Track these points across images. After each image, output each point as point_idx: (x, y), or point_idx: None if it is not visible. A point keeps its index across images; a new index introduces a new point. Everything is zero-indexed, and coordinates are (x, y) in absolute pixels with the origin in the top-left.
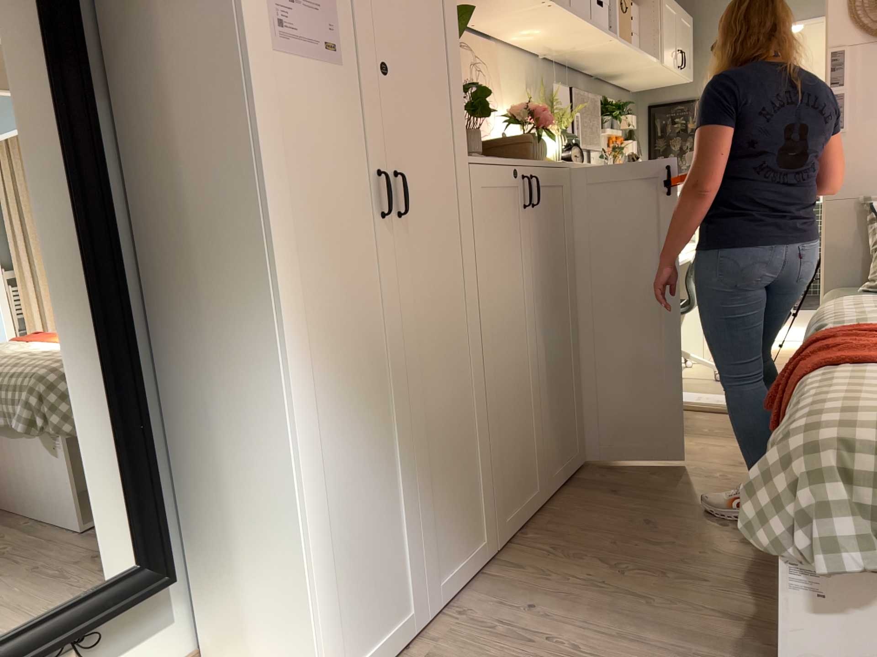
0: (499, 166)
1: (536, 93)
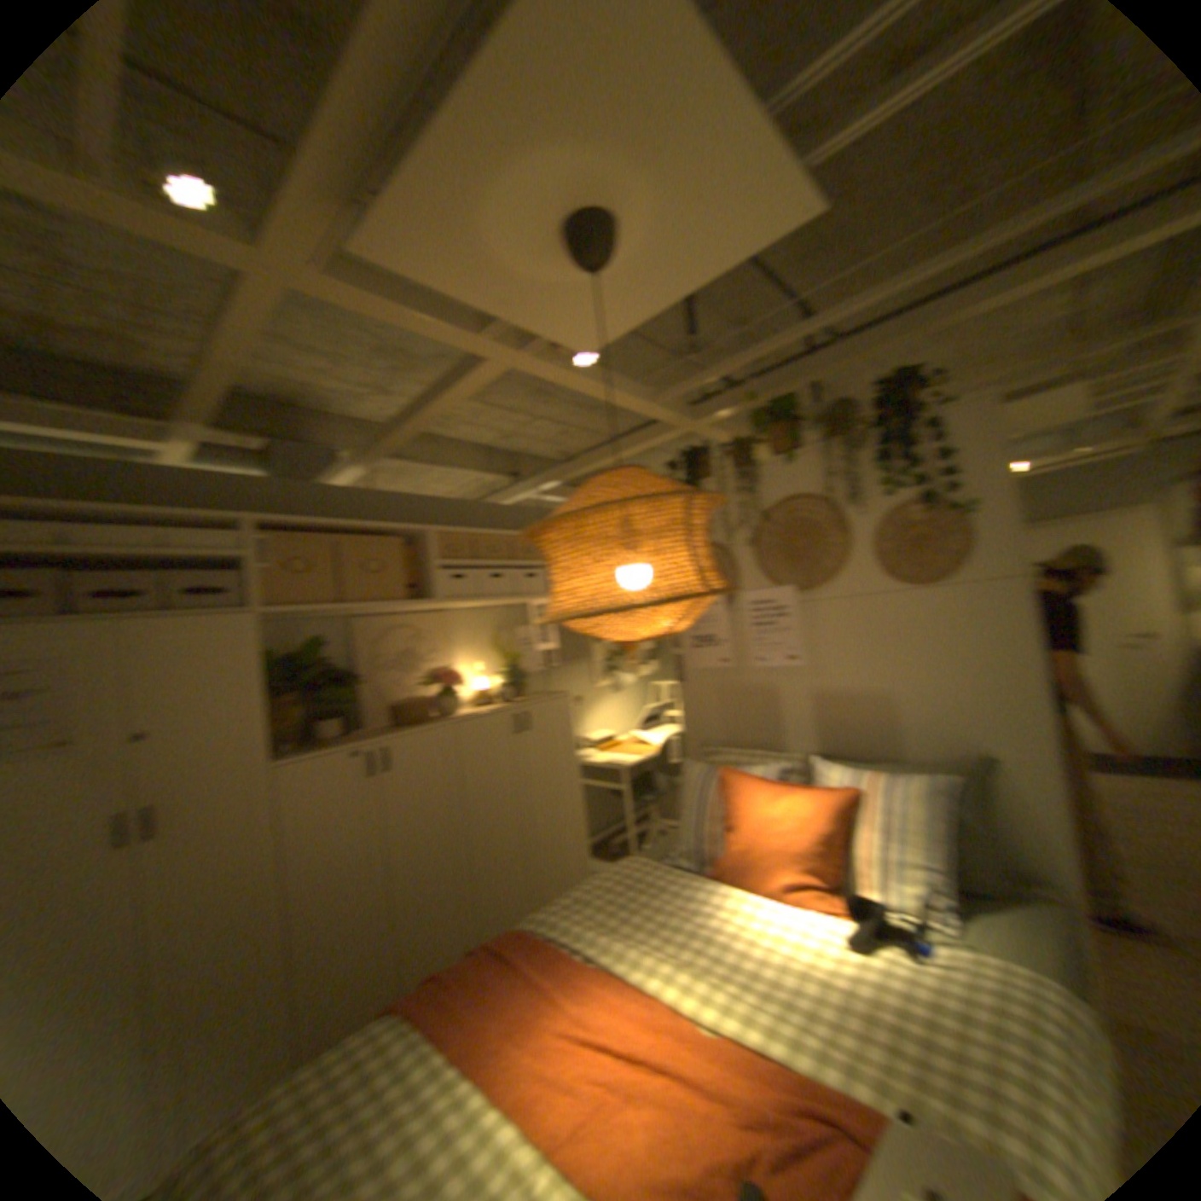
0: (319, 757)
1: (492, 638)
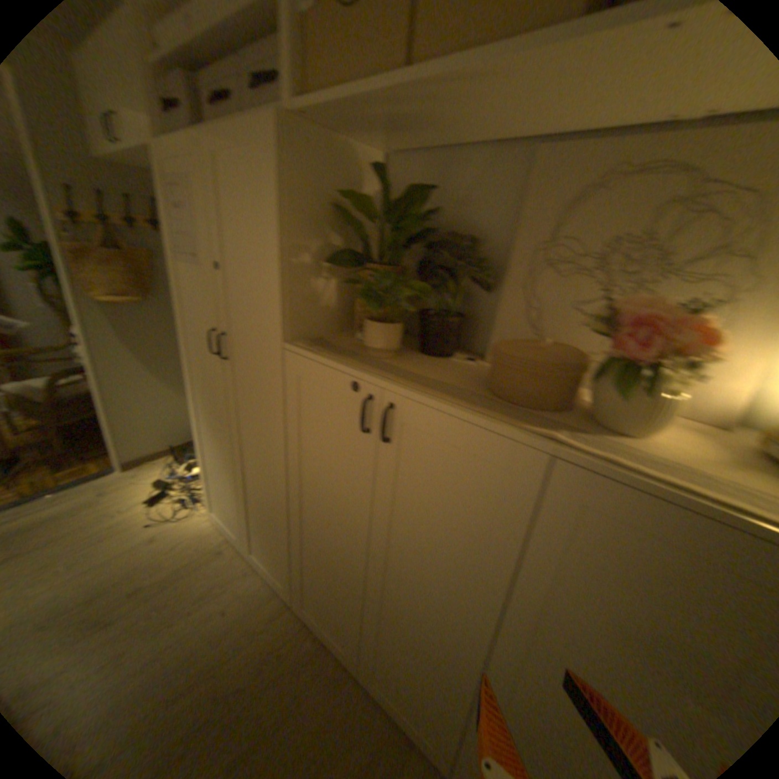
0: (325, 368)
1: None
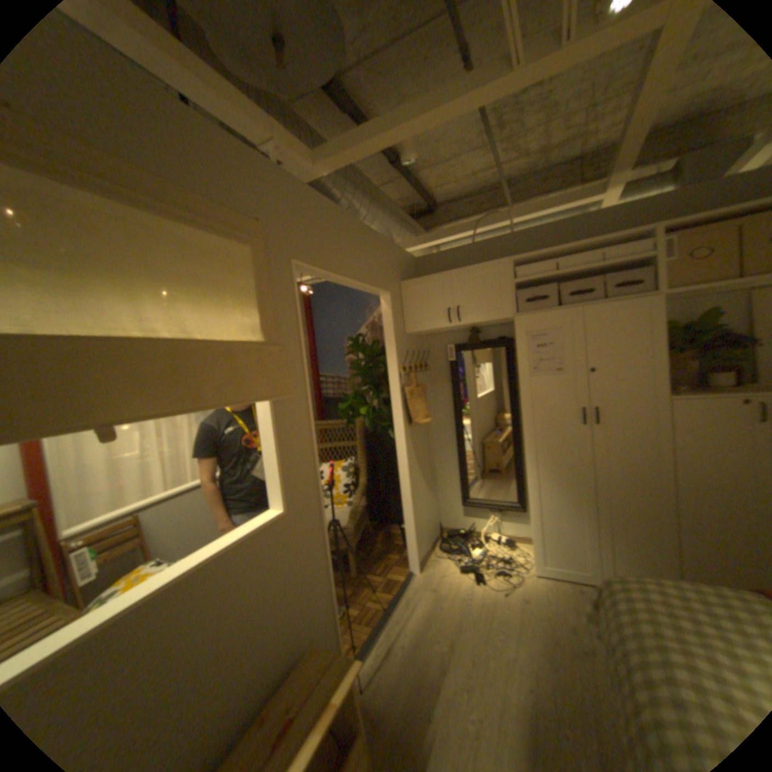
0: (717, 401)
1: None
